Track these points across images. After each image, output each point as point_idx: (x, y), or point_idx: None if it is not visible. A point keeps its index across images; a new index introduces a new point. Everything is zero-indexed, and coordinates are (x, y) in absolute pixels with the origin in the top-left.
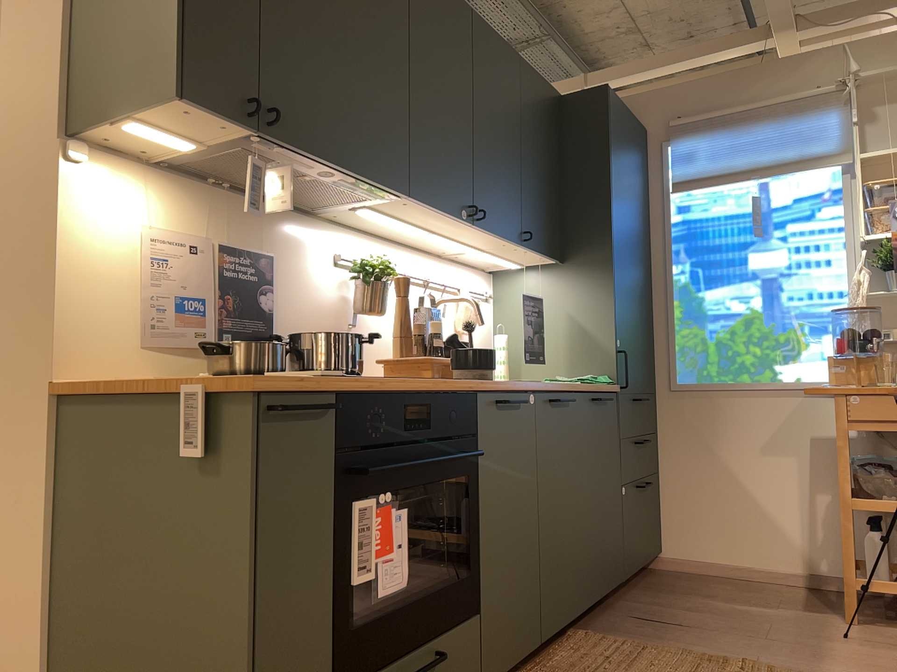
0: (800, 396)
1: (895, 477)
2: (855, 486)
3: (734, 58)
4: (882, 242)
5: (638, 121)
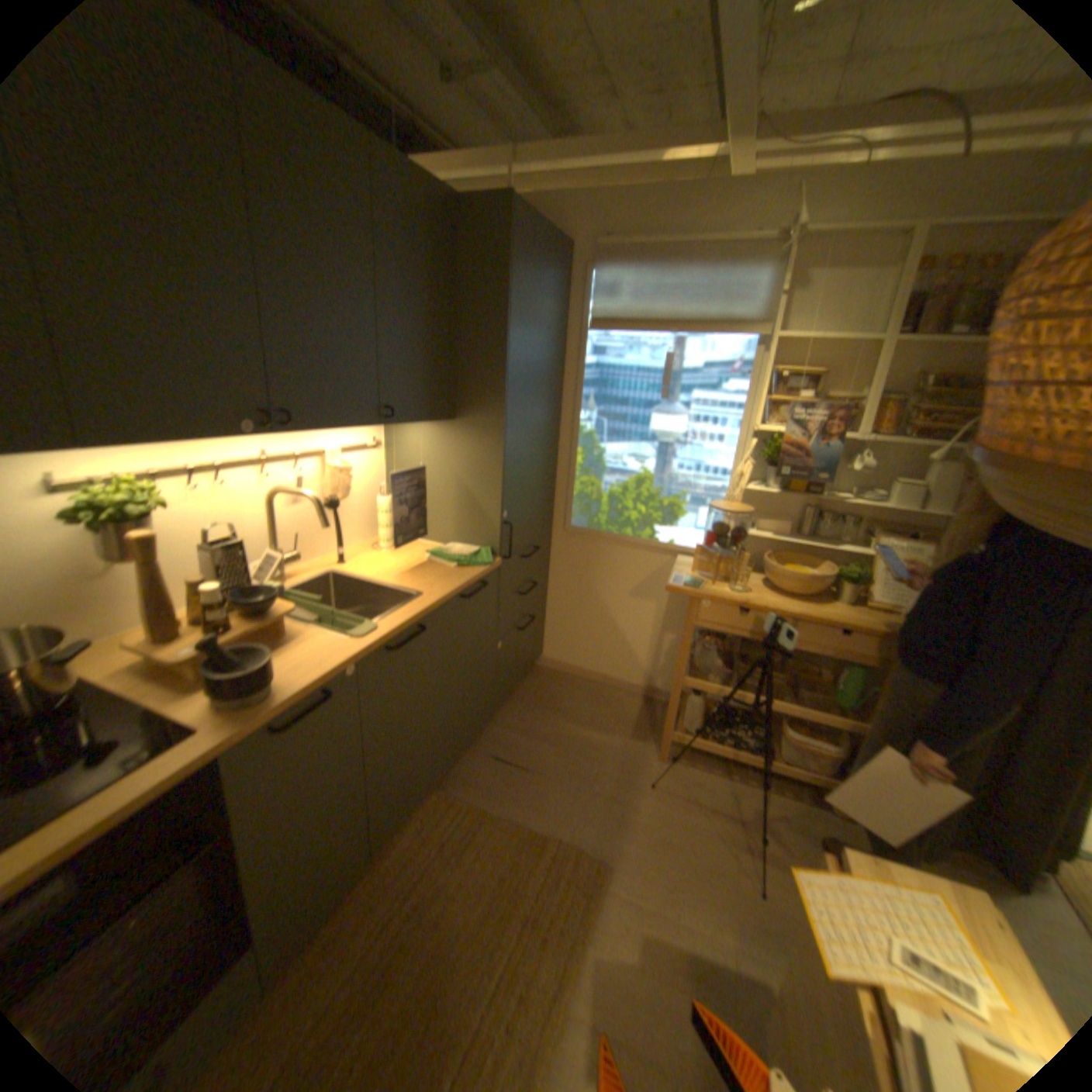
0: (670, 556)
1: (723, 661)
2: (691, 659)
3: (684, 160)
4: (776, 431)
5: (567, 228)
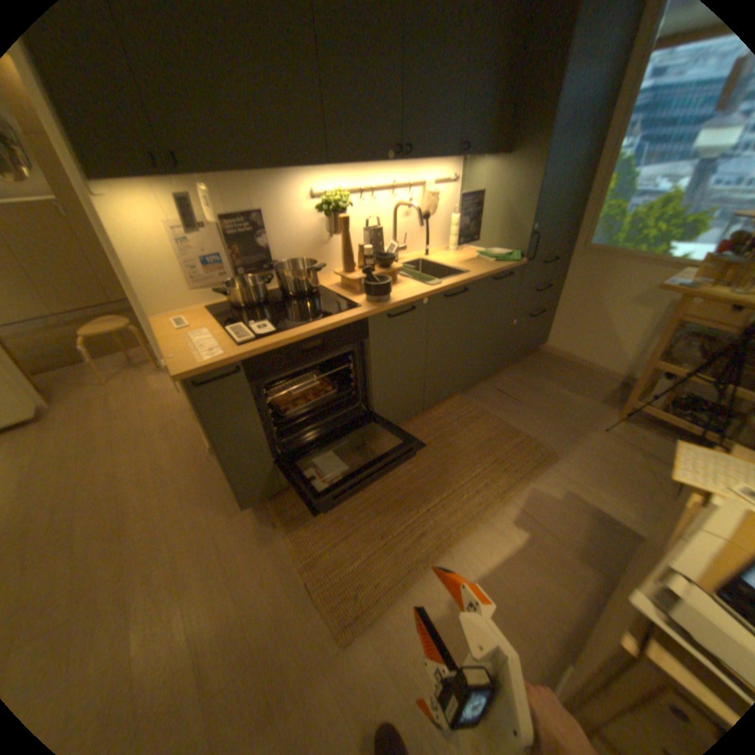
0: (679, 269)
1: (702, 354)
2: (671, 350)
3: None
4: None
5: None
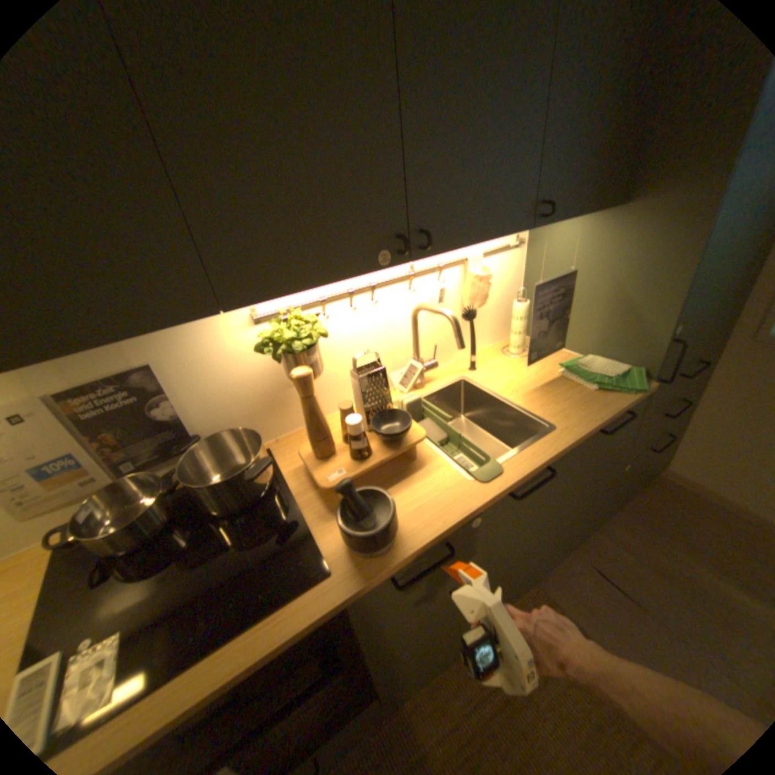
0: None
1: None
2: None
3: None
4: None
5: None
